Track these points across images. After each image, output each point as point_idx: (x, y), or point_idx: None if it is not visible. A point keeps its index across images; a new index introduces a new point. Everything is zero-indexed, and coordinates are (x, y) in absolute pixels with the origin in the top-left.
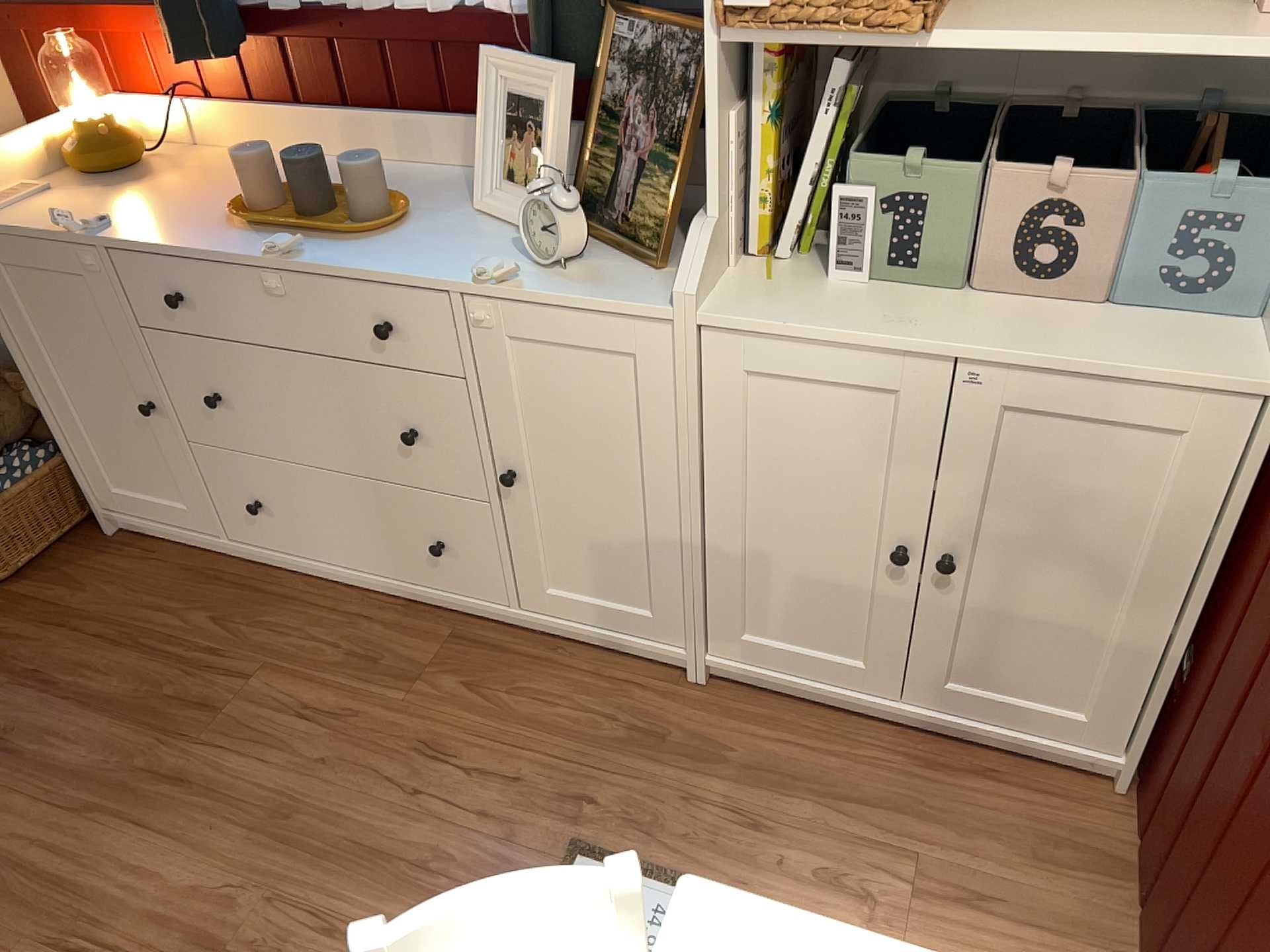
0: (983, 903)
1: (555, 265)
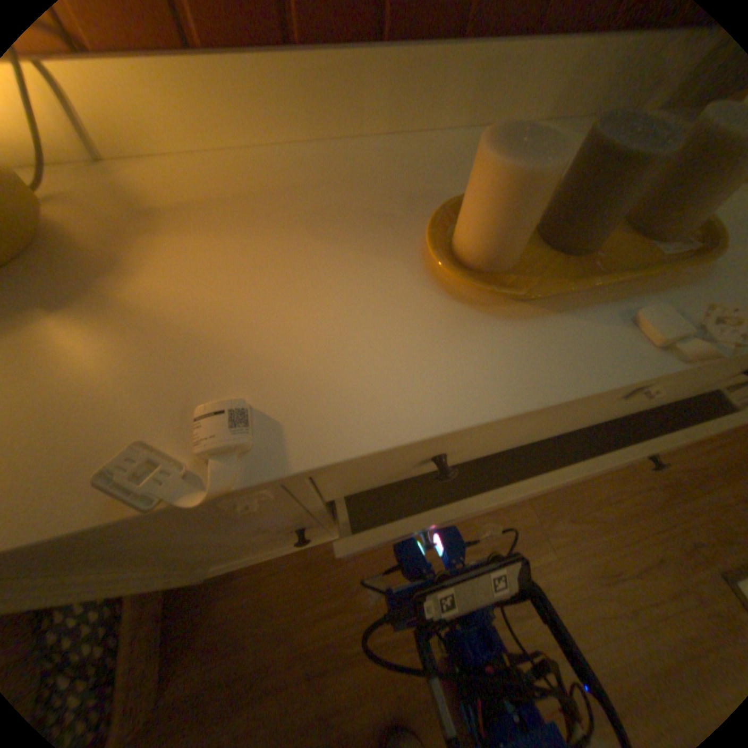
0: None
1: None
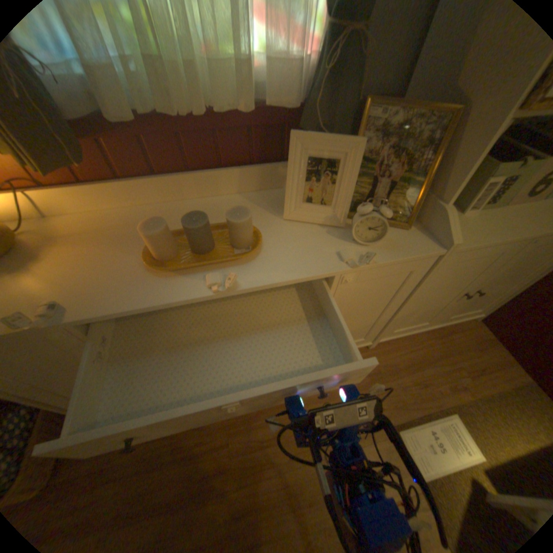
0: (489, 374)
1: (375, 241)
